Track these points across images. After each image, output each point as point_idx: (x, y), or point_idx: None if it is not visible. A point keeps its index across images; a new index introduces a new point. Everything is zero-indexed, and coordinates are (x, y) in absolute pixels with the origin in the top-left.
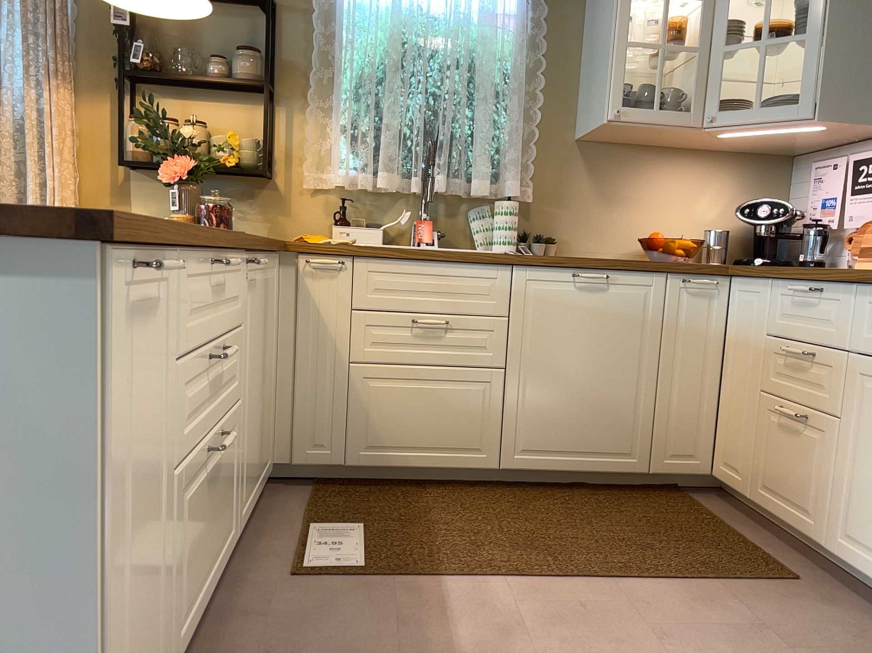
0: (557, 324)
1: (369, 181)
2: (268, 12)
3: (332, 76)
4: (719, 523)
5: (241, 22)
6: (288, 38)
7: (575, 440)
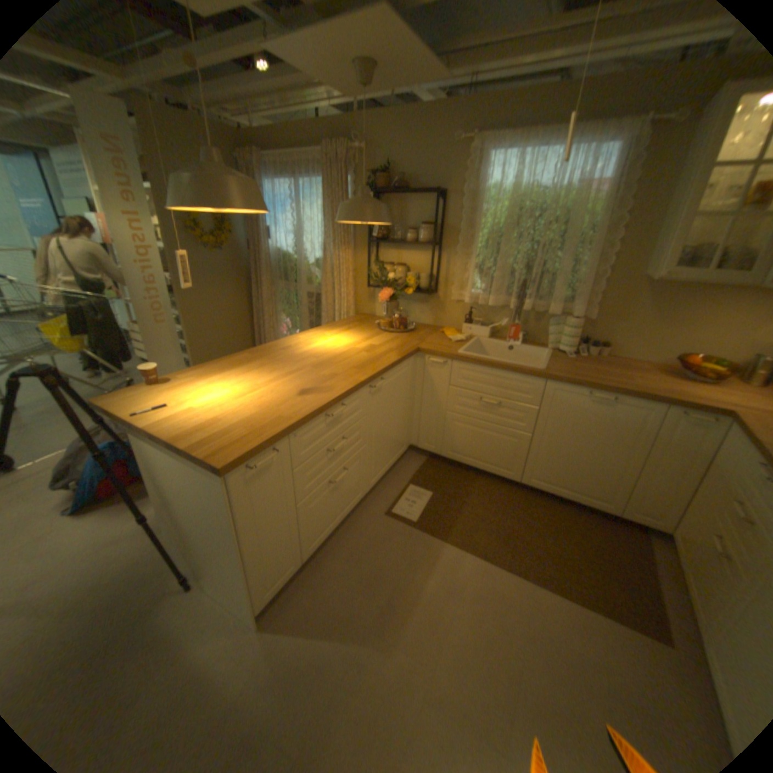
0: (571, 419)
1: (485, 299)
2: (439, 195)
3: (472, 233)
4: (652, 572)
5: (425, 203)
6: (450, 210)
7: (570, 484)
